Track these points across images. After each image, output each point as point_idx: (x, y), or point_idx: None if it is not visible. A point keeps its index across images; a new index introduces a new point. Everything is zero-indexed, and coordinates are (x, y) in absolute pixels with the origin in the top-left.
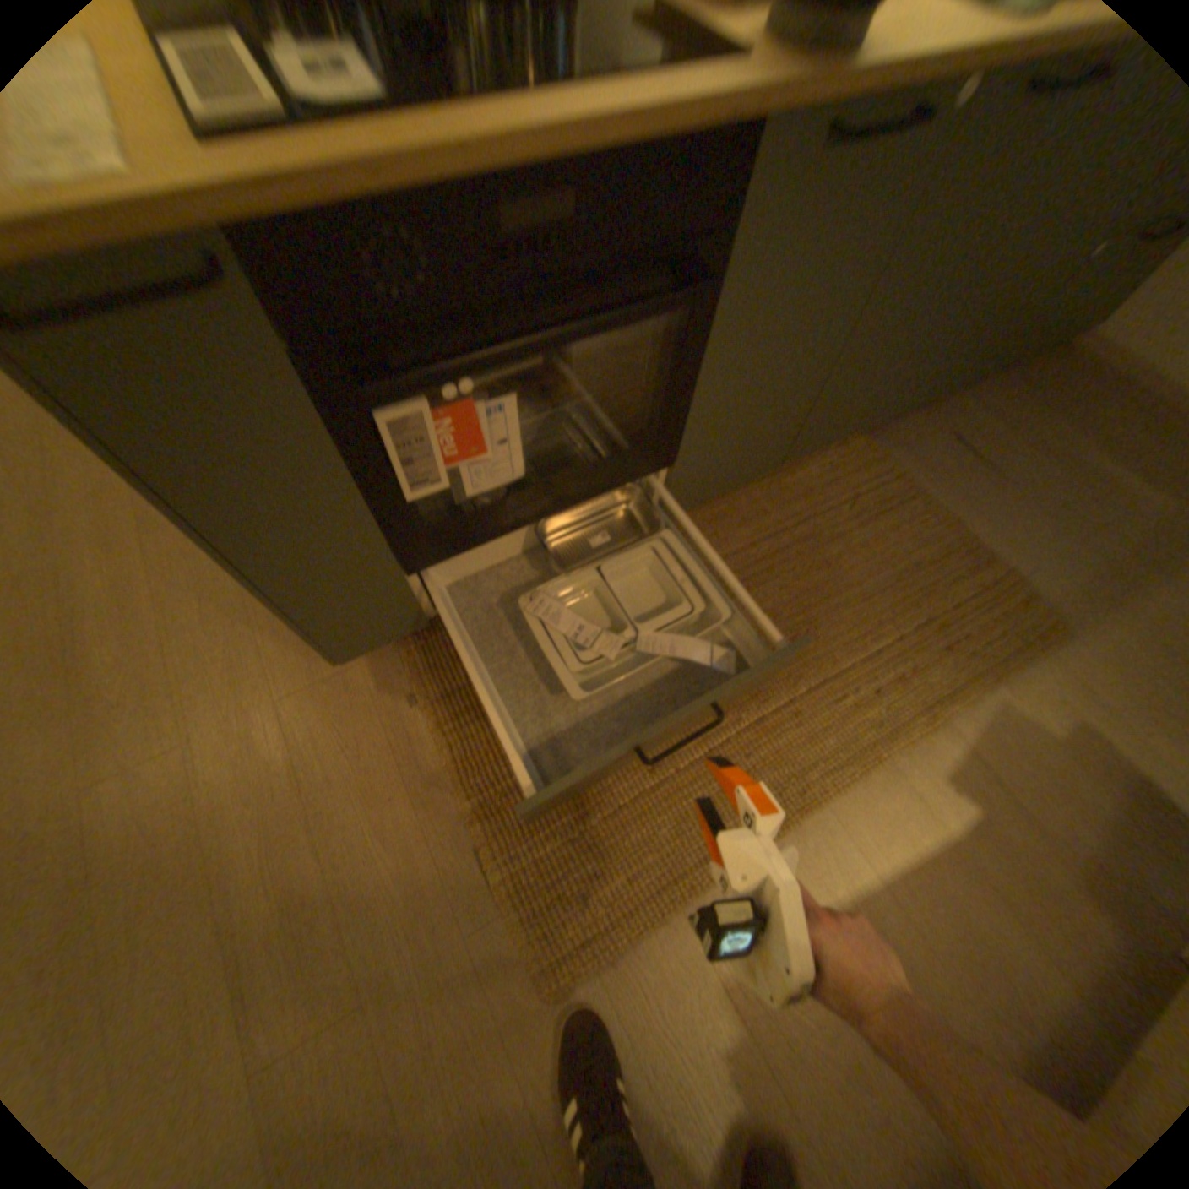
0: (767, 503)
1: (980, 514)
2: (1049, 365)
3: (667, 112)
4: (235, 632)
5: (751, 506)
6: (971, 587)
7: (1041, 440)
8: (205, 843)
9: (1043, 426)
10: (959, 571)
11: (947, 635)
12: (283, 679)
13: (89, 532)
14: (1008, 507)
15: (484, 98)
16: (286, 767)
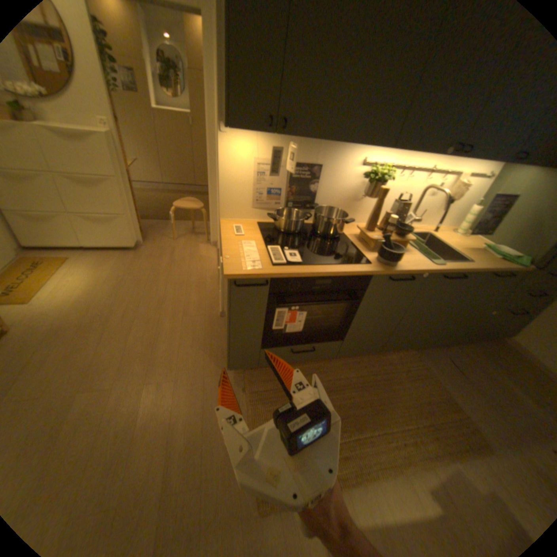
0: (376, 363)
1: (459, 393)
2: (495, 346)
3: (352, 271)
4: (199, 352)
5: (370, 363)
6: (450, 418)
7: (488, 372)
8: (172, 413)
9: (489, 367)
10: (446, 411)
11: (438, 434)
12: (208, 370)
13: (171, 311)
14: (471, 393)
15: (318, 265)
16: (201, 398)
